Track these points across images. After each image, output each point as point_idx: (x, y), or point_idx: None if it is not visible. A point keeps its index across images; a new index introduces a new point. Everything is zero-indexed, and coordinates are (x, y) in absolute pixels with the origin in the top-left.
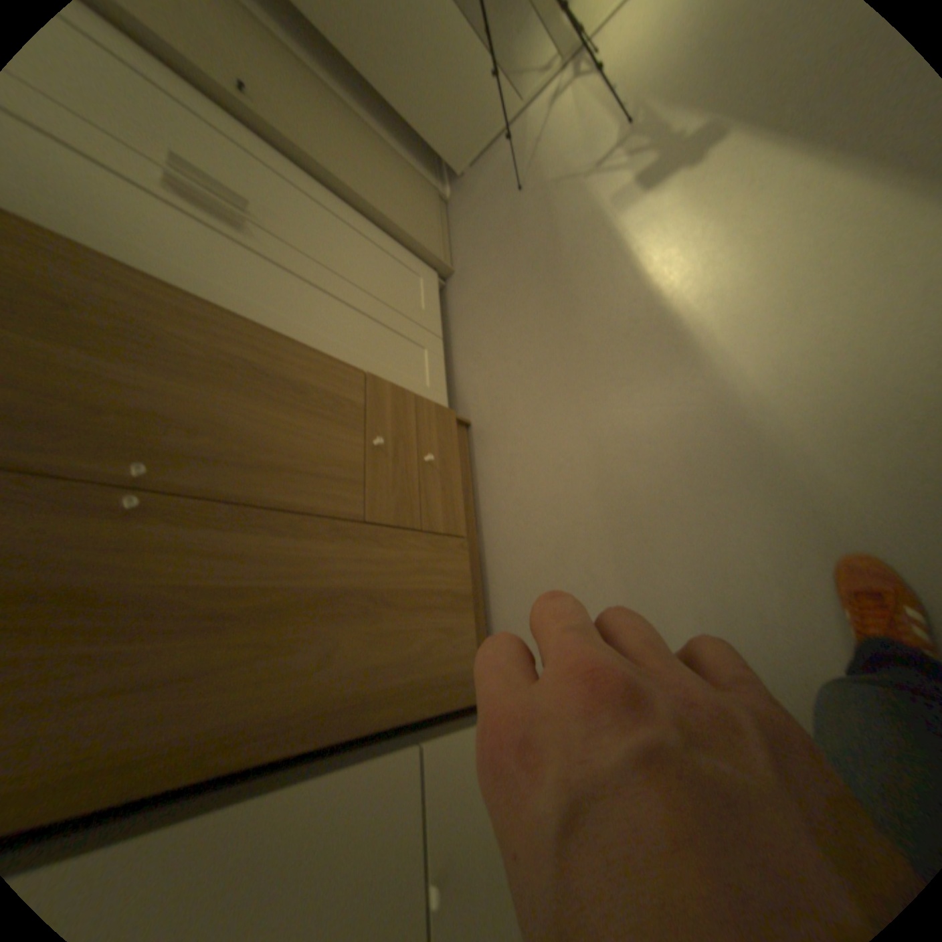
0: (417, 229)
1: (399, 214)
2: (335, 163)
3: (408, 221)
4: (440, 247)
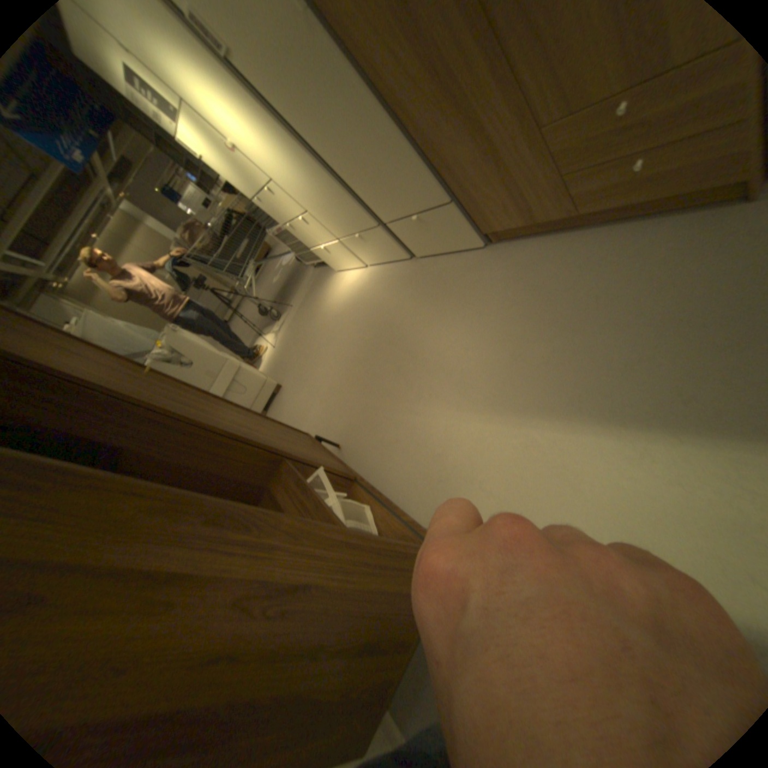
0: None
1: None
2: None
3: None
4: None
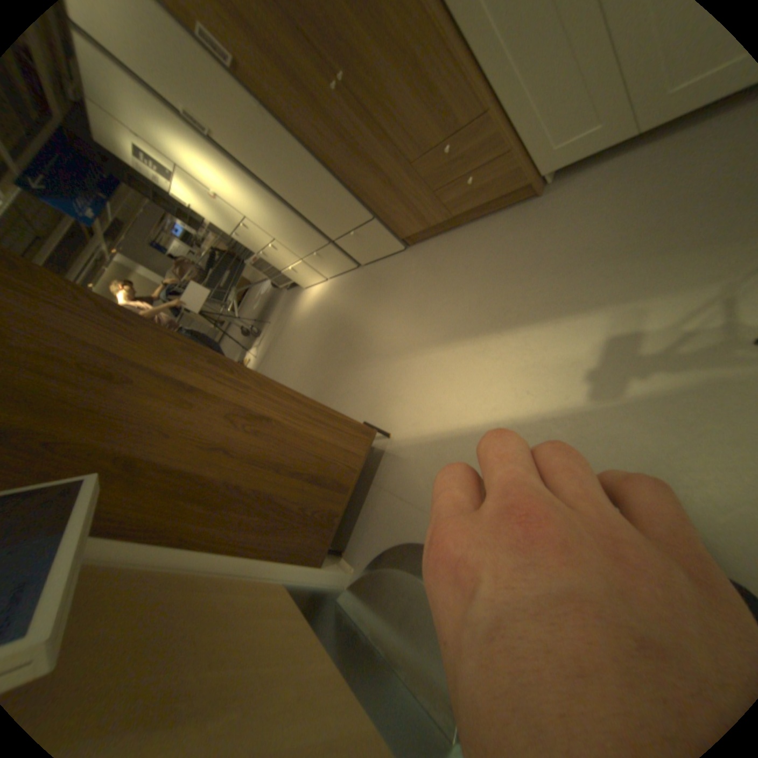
0: None
1: None
2: None
3: None
4: None
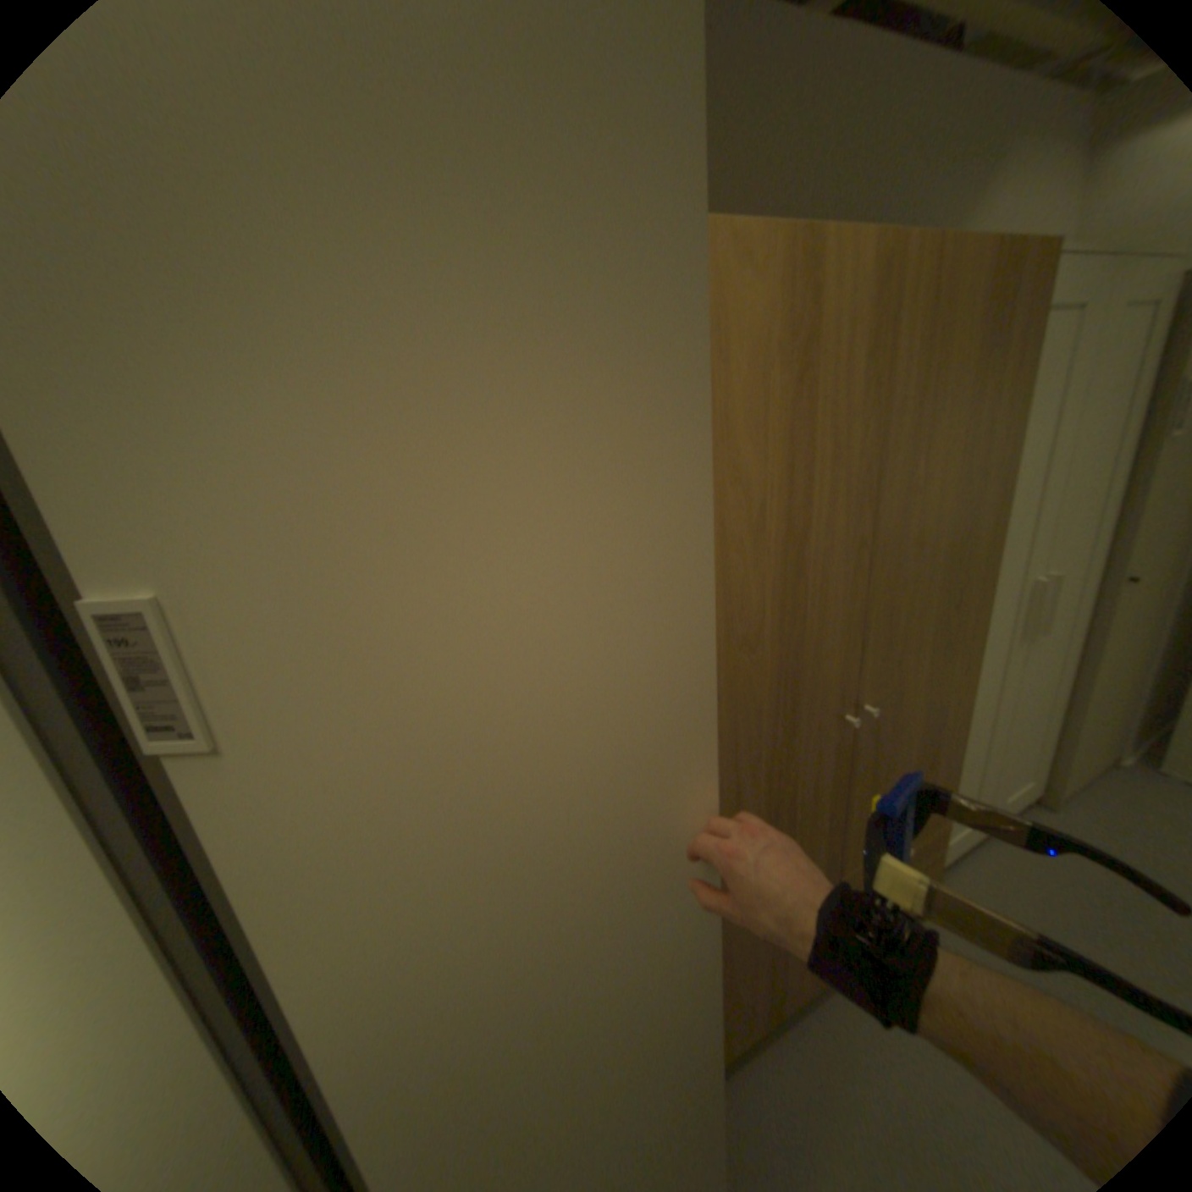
0: (1078, 763)
1: (1084, 741)
2: (1104, 671)
3: (1081, 752)
4: (1069, 792)
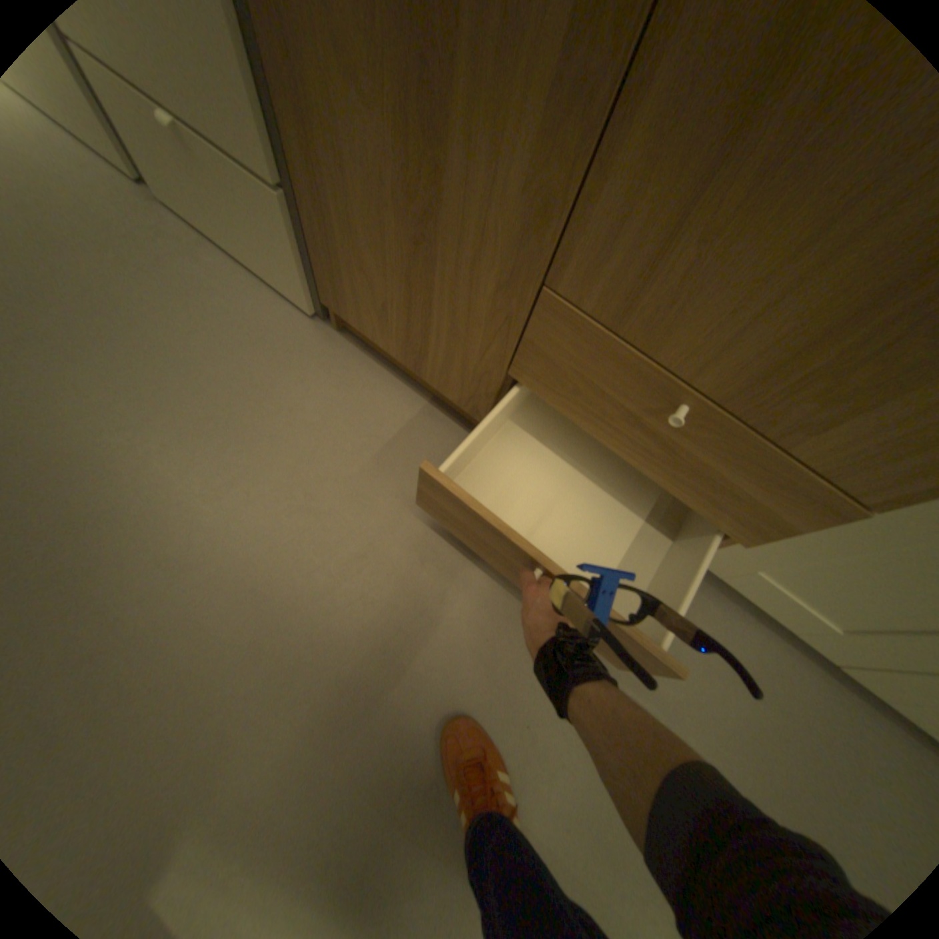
0: None
1: None
2: None
3: None
4: None
